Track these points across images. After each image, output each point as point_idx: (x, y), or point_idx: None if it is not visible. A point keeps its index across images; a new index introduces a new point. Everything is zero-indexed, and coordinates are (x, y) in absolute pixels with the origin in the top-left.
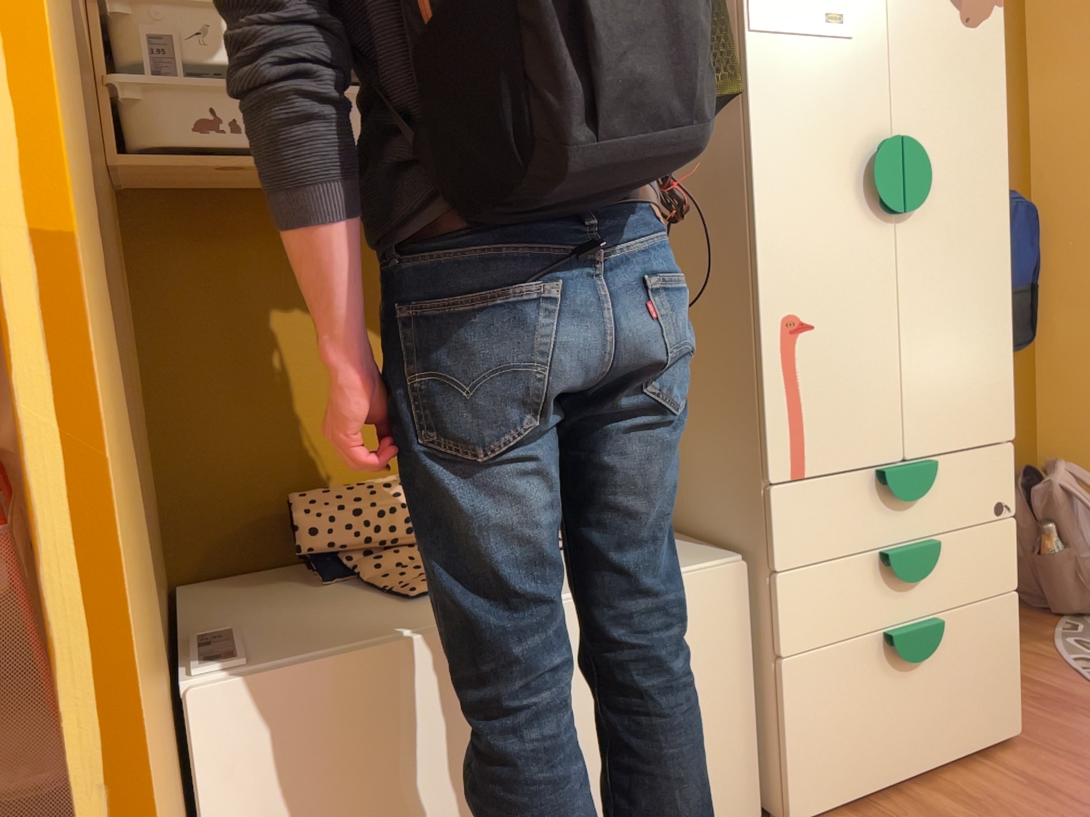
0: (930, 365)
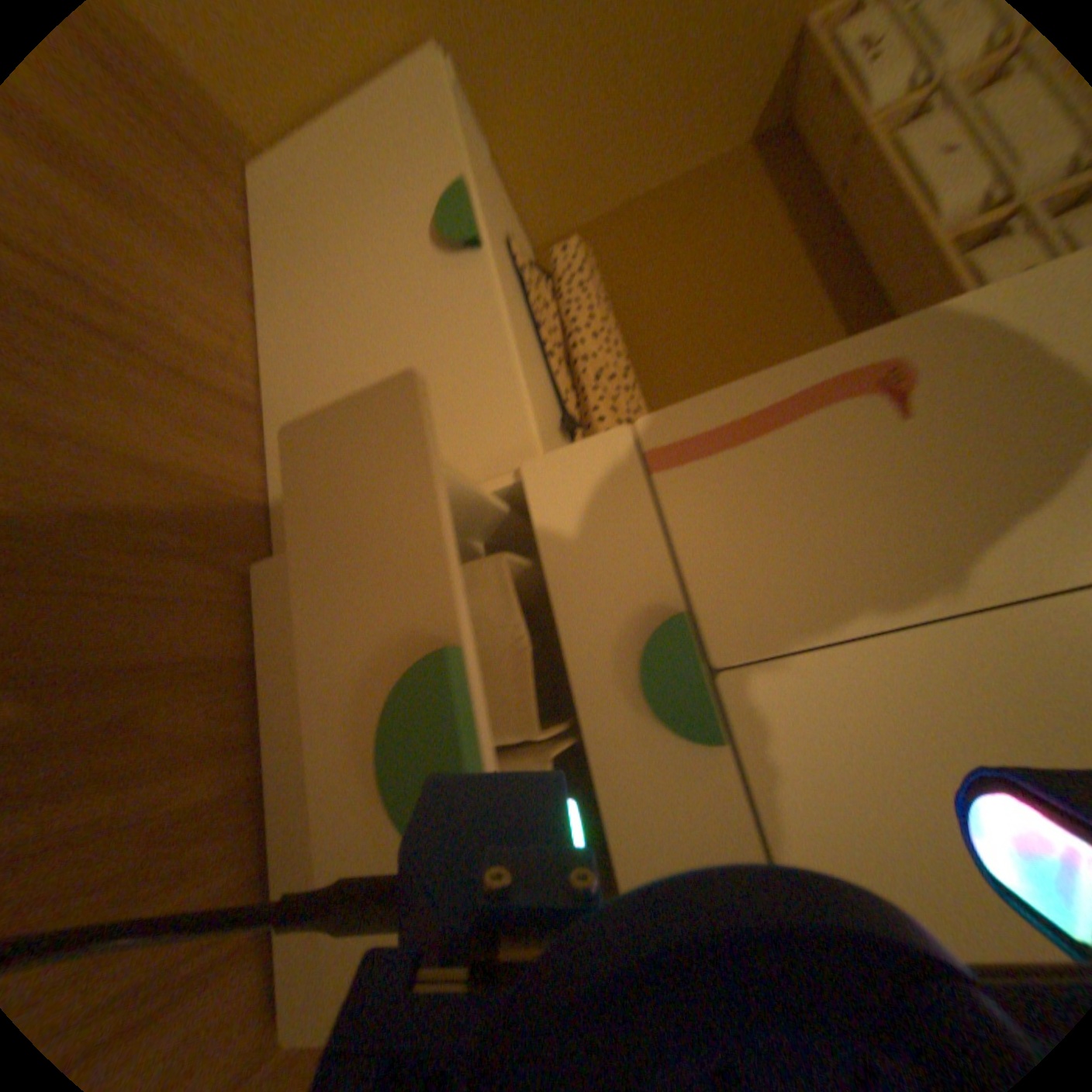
0: (924, 716)
